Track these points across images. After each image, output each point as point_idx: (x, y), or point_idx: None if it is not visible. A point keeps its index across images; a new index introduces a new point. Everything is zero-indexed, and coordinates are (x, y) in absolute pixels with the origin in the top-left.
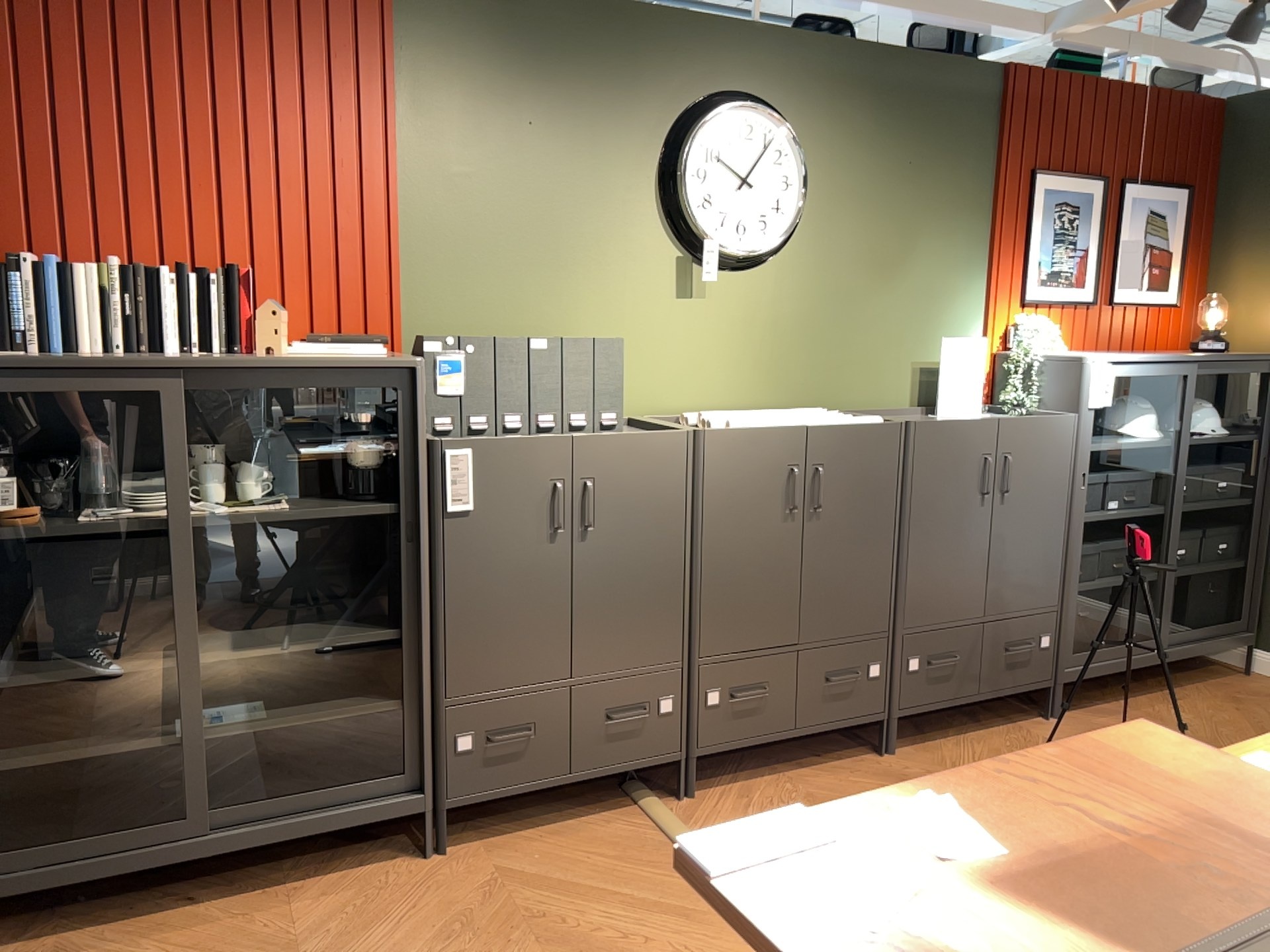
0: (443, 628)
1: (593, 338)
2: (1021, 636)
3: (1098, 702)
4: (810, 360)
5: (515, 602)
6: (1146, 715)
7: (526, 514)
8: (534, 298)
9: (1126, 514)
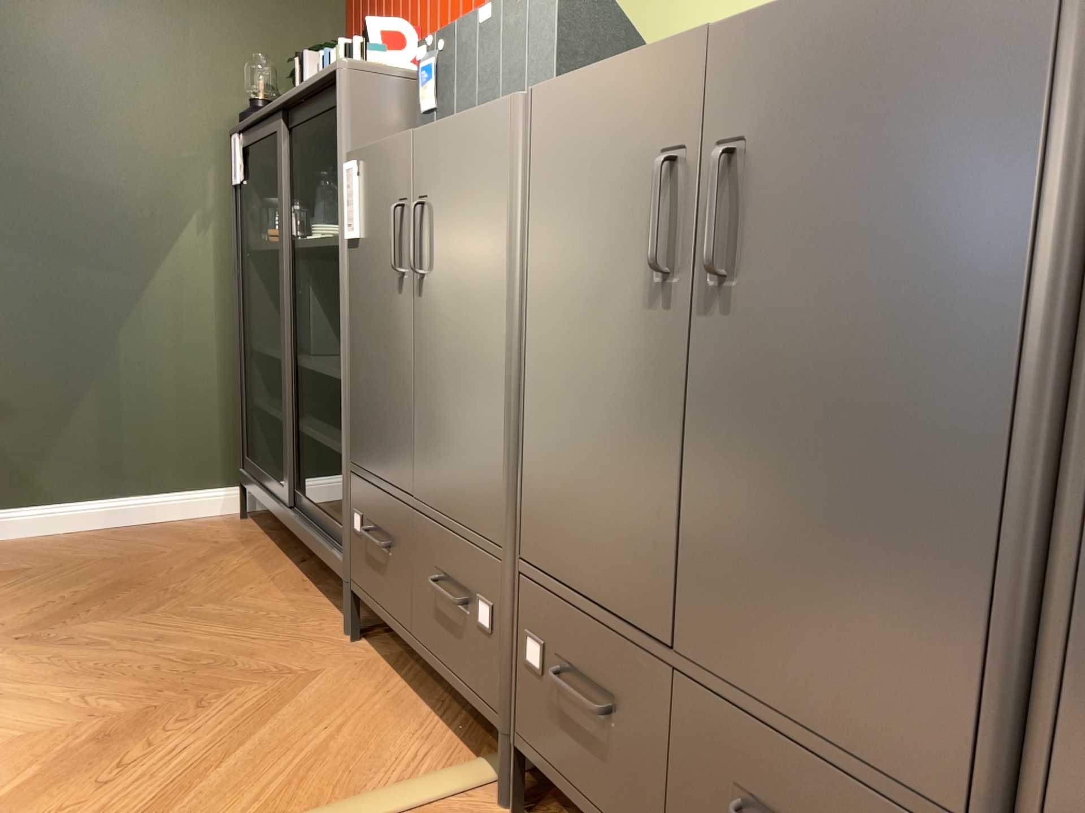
0: (349, 378)
1: None
2: None
3: None
4: None
5: (380, 365)
6: None
7: (385, 248)
8: None
9: None
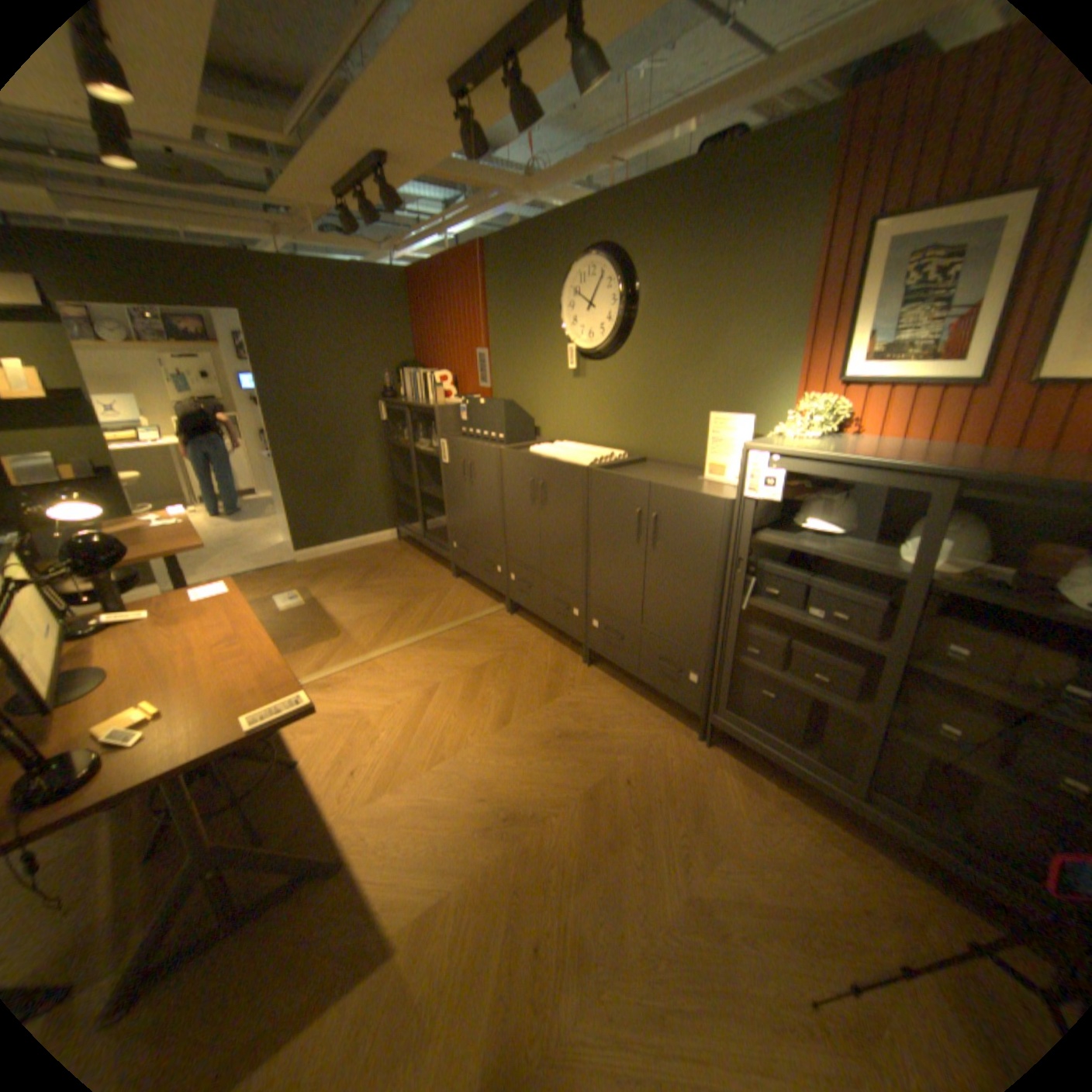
0: (448, 502)
1: (495, 400)
2: (670, 657)
3: (773, 779)
4: (641, 420)
5: (461, 502)
6: (767, 812)
7: (459, 469)
8: (524, 379)
9: (819, 626)
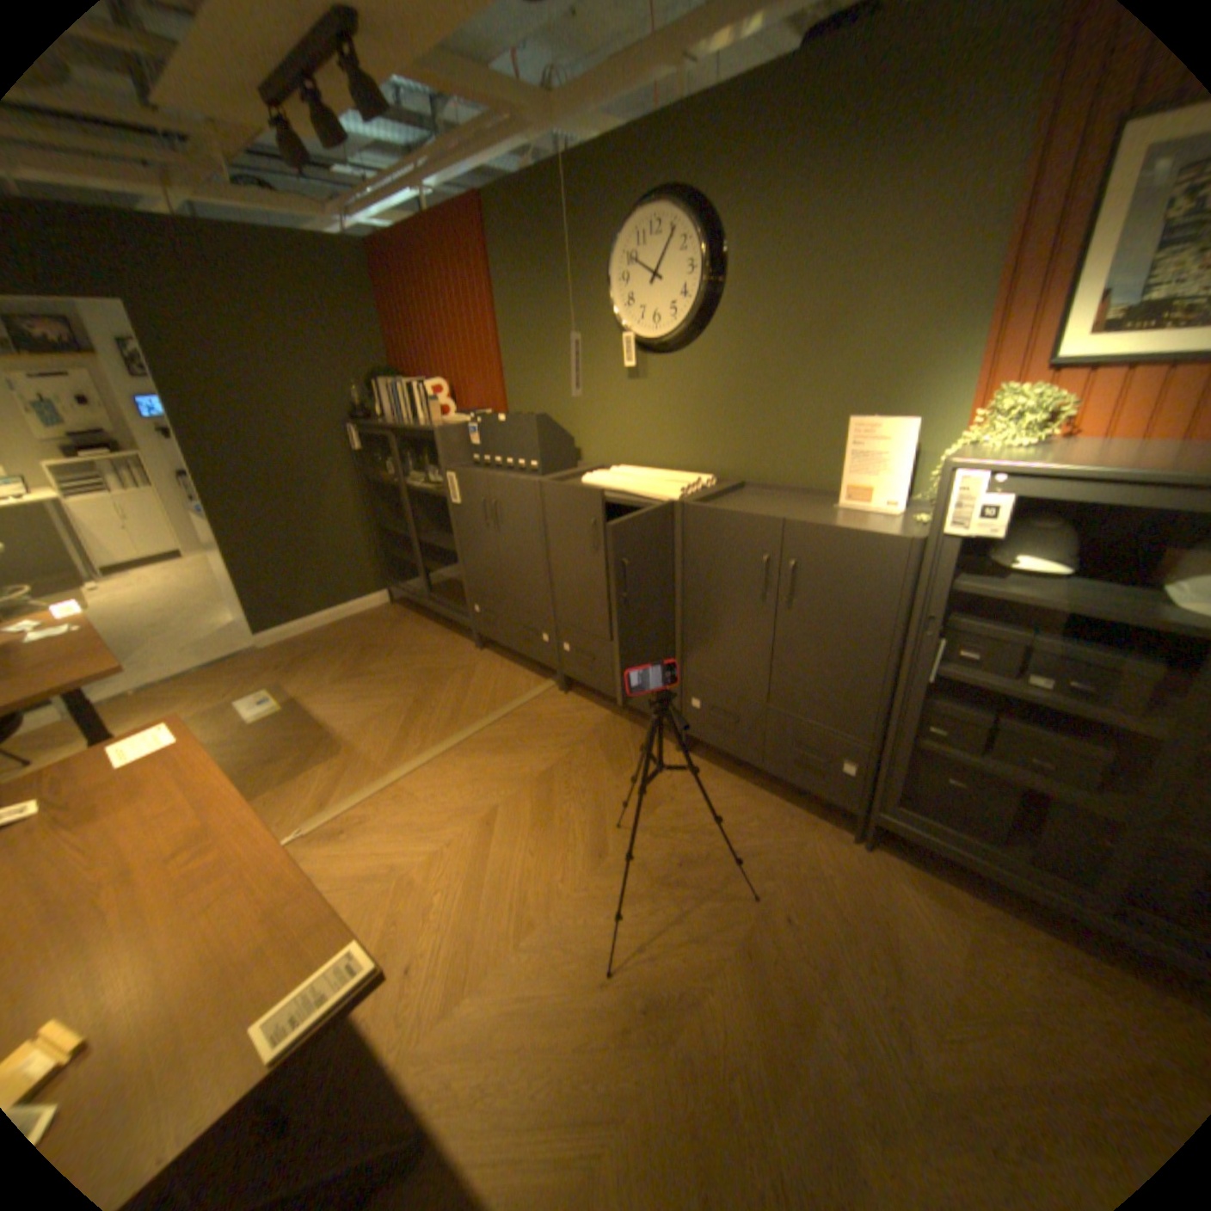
0: (464, 556)
1: (522, 417)
2: (814, 744)
3: (965, 887)
4: (733, 432)
5: (483, 554)
6: (977, 937)
7: (478, 512)
8: (555, 386)
9: (1054, 701)
